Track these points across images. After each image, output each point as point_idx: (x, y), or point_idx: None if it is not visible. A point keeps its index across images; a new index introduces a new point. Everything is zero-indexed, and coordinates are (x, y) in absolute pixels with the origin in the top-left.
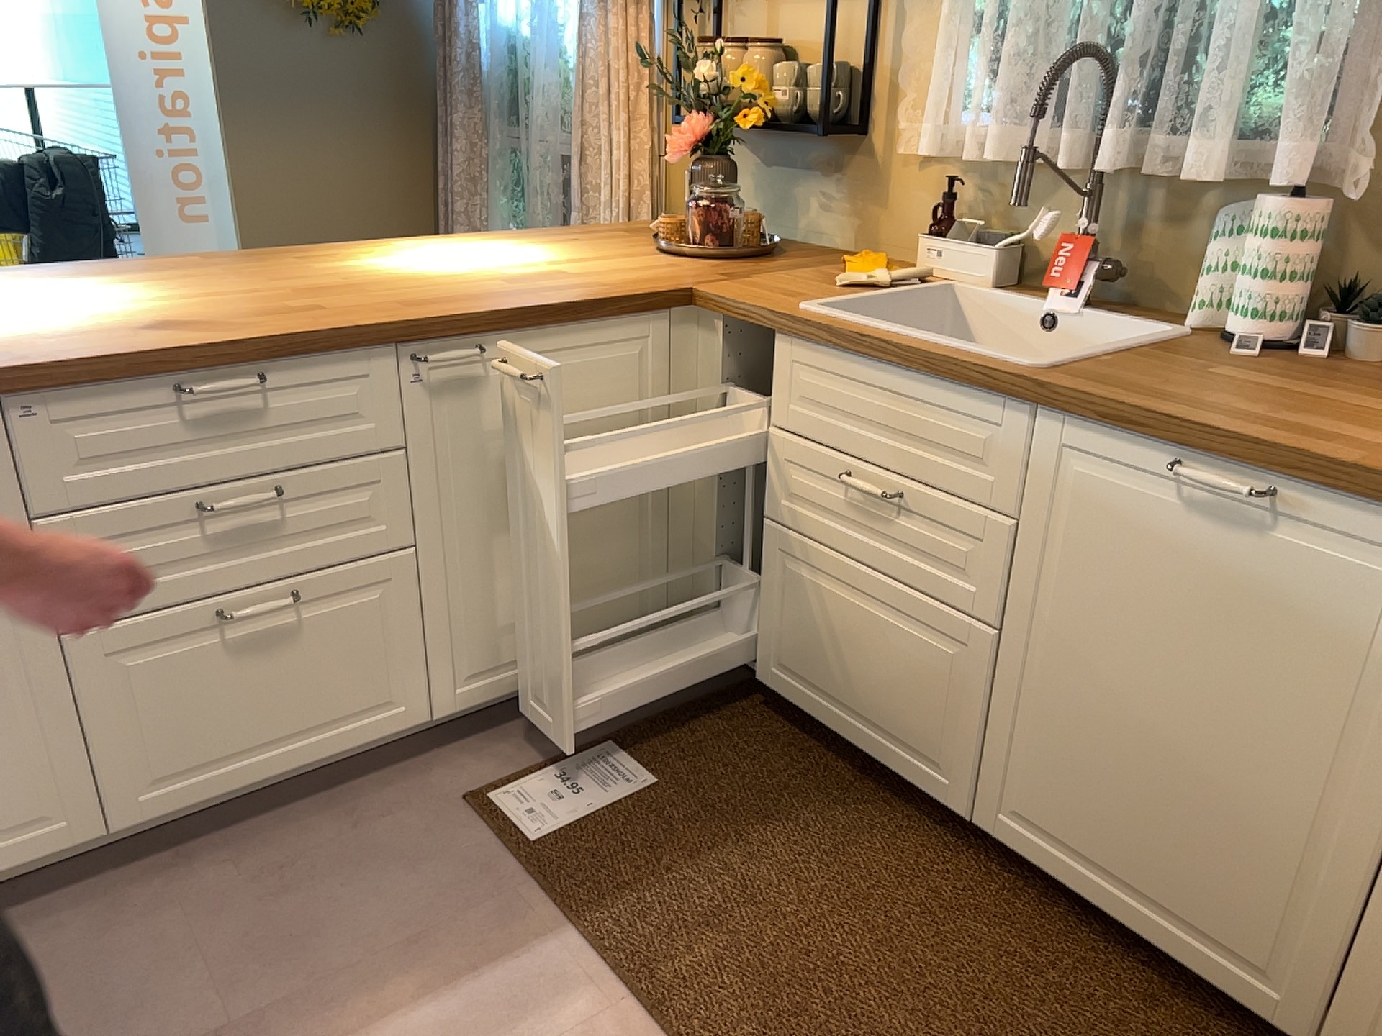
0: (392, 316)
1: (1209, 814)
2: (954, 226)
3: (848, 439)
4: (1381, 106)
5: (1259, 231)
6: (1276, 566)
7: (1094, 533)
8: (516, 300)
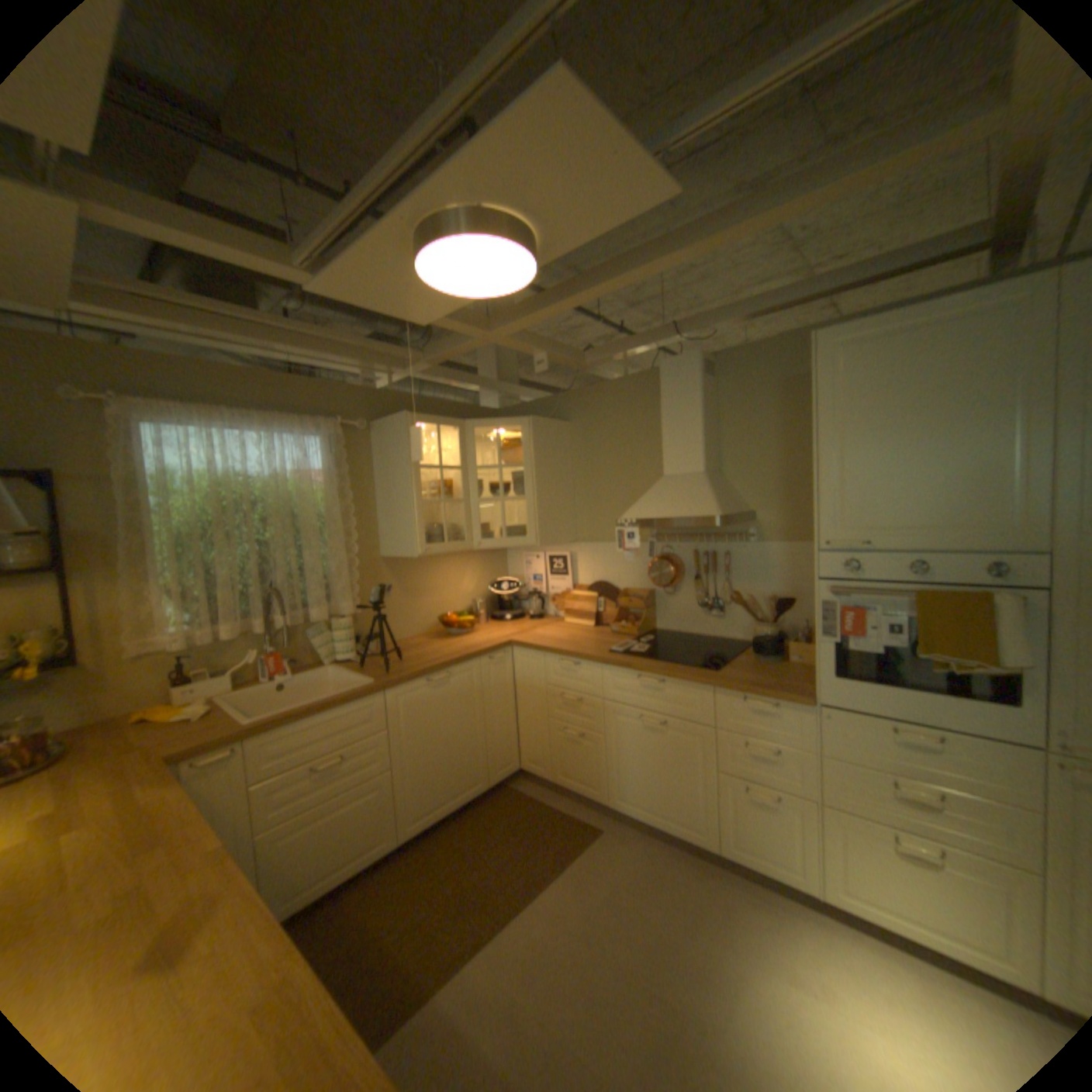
0: (191, 848)
1: (458, 760)
2: (173, 683)
3: (305, 760)
4: (348, 590)
5: (344, 630)
6: (452, 689)
7: (412, 716)
8: (164, 812)
